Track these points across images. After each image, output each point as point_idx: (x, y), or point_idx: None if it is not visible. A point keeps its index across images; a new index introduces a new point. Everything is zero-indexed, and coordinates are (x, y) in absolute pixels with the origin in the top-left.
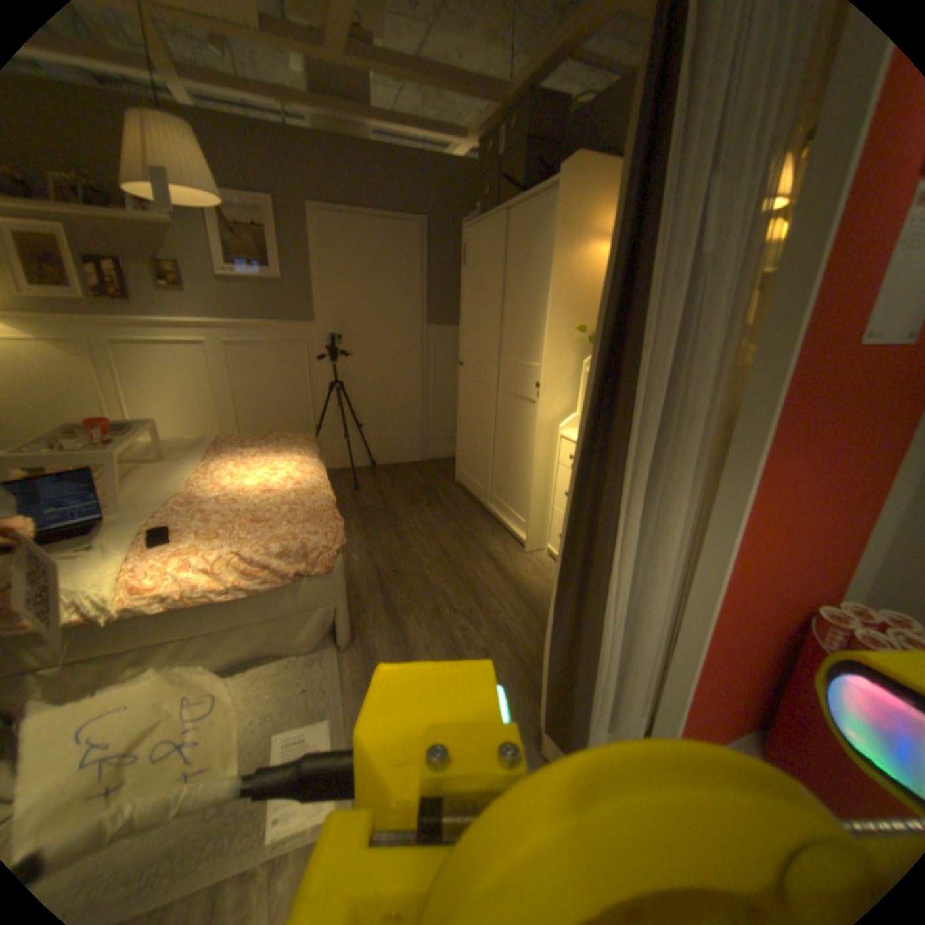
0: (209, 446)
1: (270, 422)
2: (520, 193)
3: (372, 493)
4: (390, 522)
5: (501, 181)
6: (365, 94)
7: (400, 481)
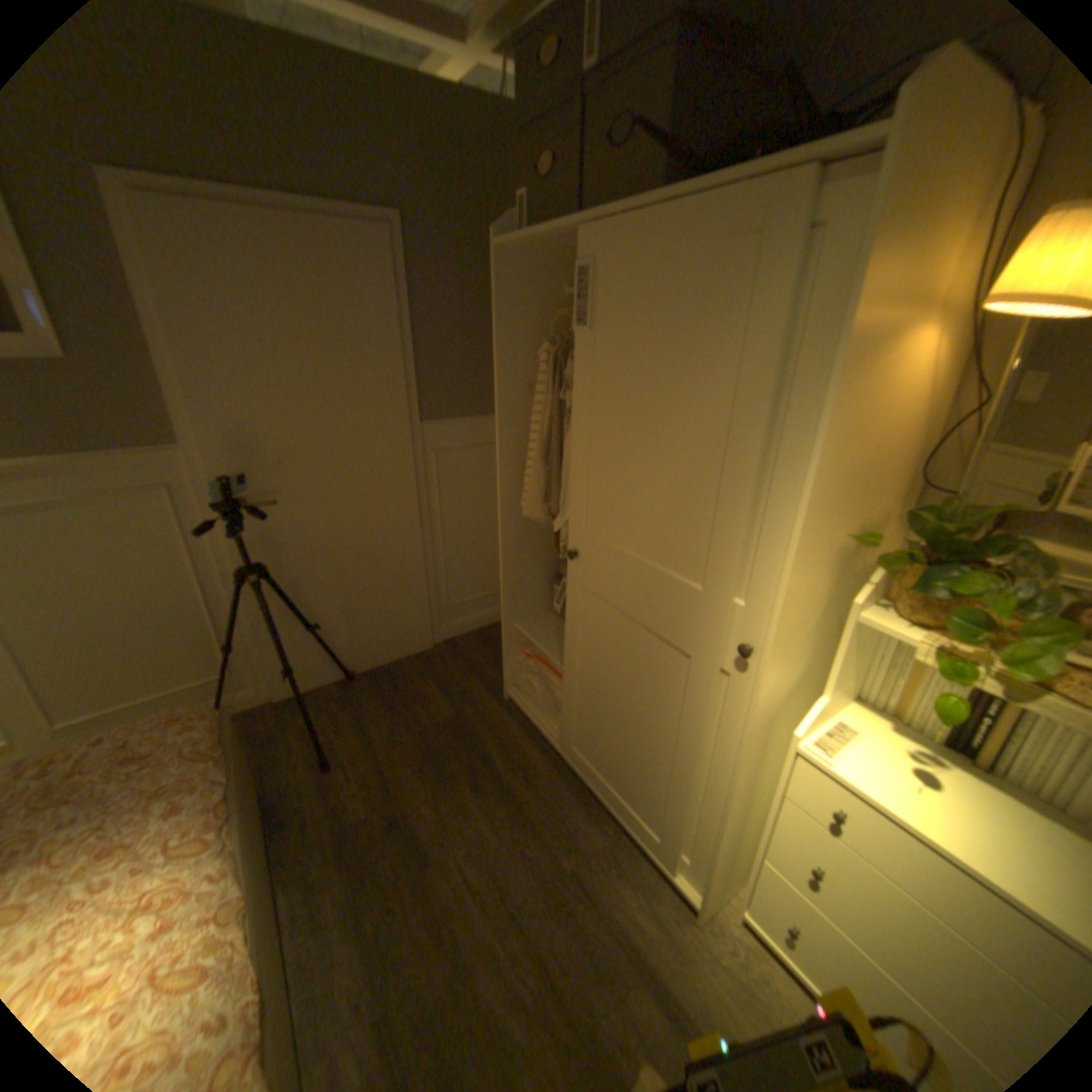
0: None
1: (112, 658)
2: (655, 175)
3: (358, 775)
4: (410, 881)
5: (585, 144)
6: None
7: (407, 720)
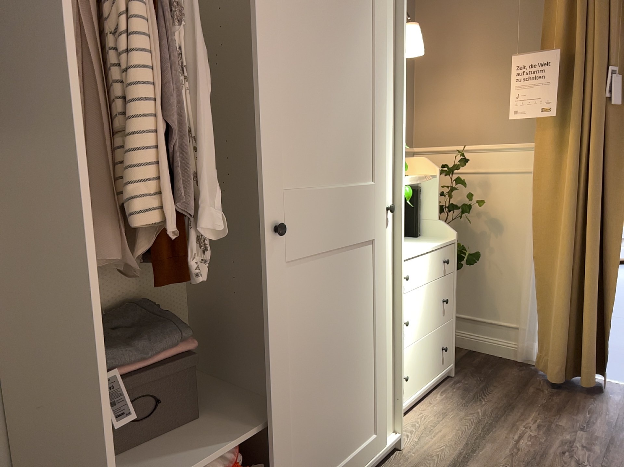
0: None
1: None
2: None
3: None
4: None
5: None
6: None
7: None
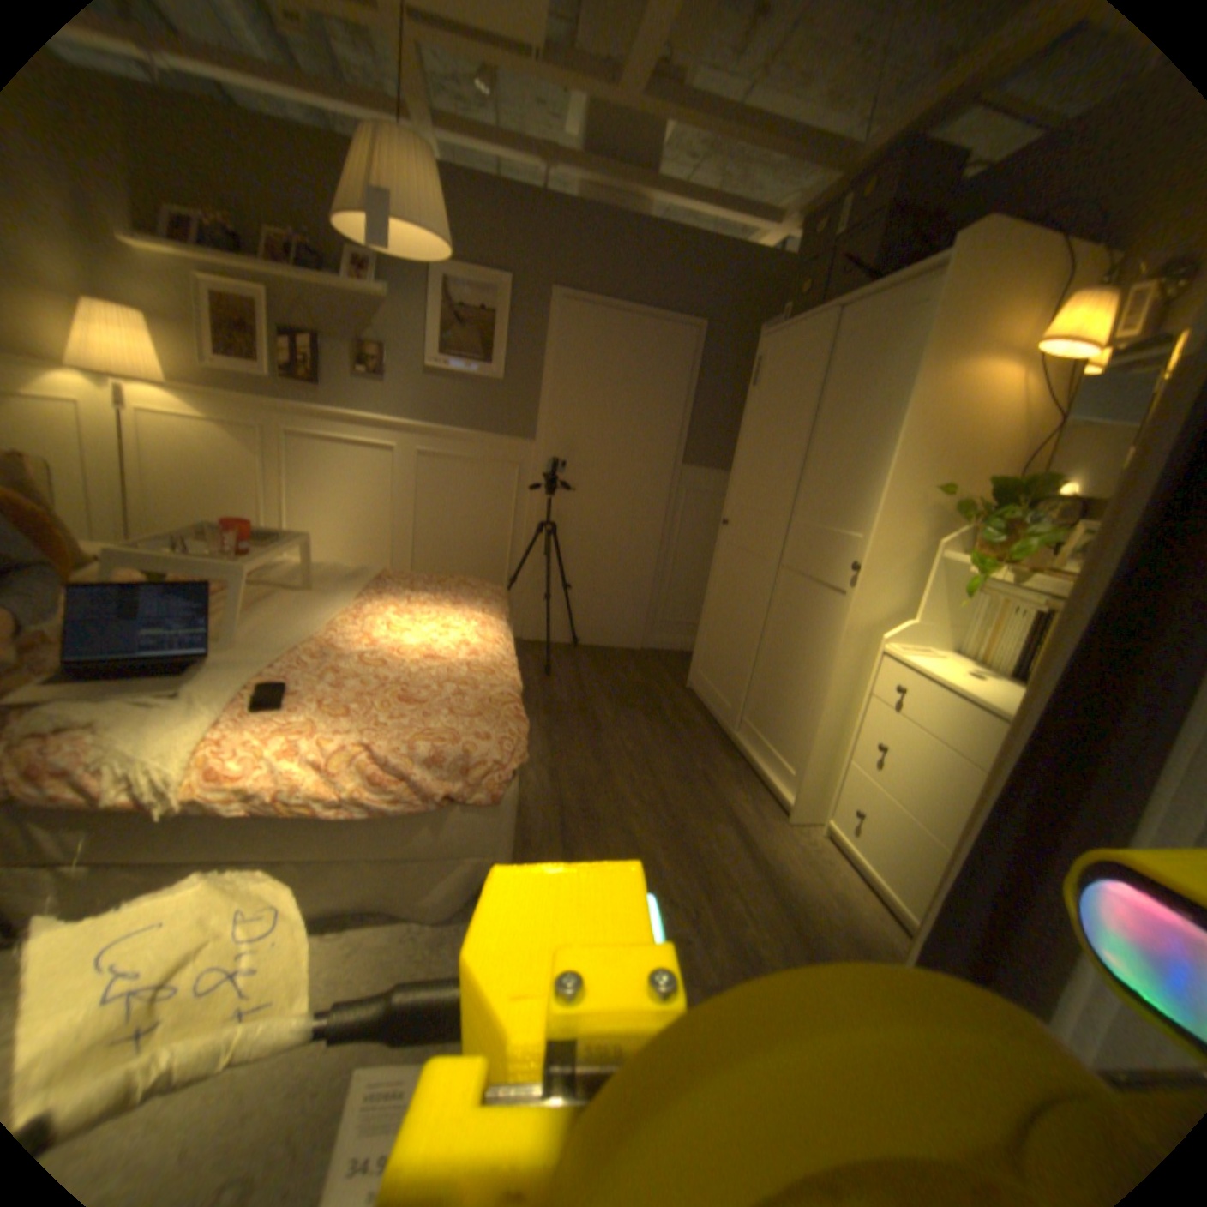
0: (368, 580)
1: (451, 562)
2: (864, 286)
3: (566, 683)
4: (586, 732)
5: (832, 273)
6: (655, 160)
7: (607, 673)
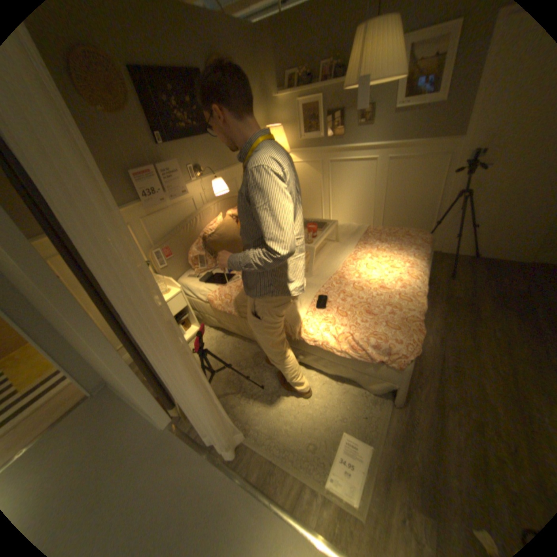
0: (361, 237)
1: (404, 214)
2: None
3: (465, 286)
4: (471, 321)
5: None
6: None
7: (498, 281)
